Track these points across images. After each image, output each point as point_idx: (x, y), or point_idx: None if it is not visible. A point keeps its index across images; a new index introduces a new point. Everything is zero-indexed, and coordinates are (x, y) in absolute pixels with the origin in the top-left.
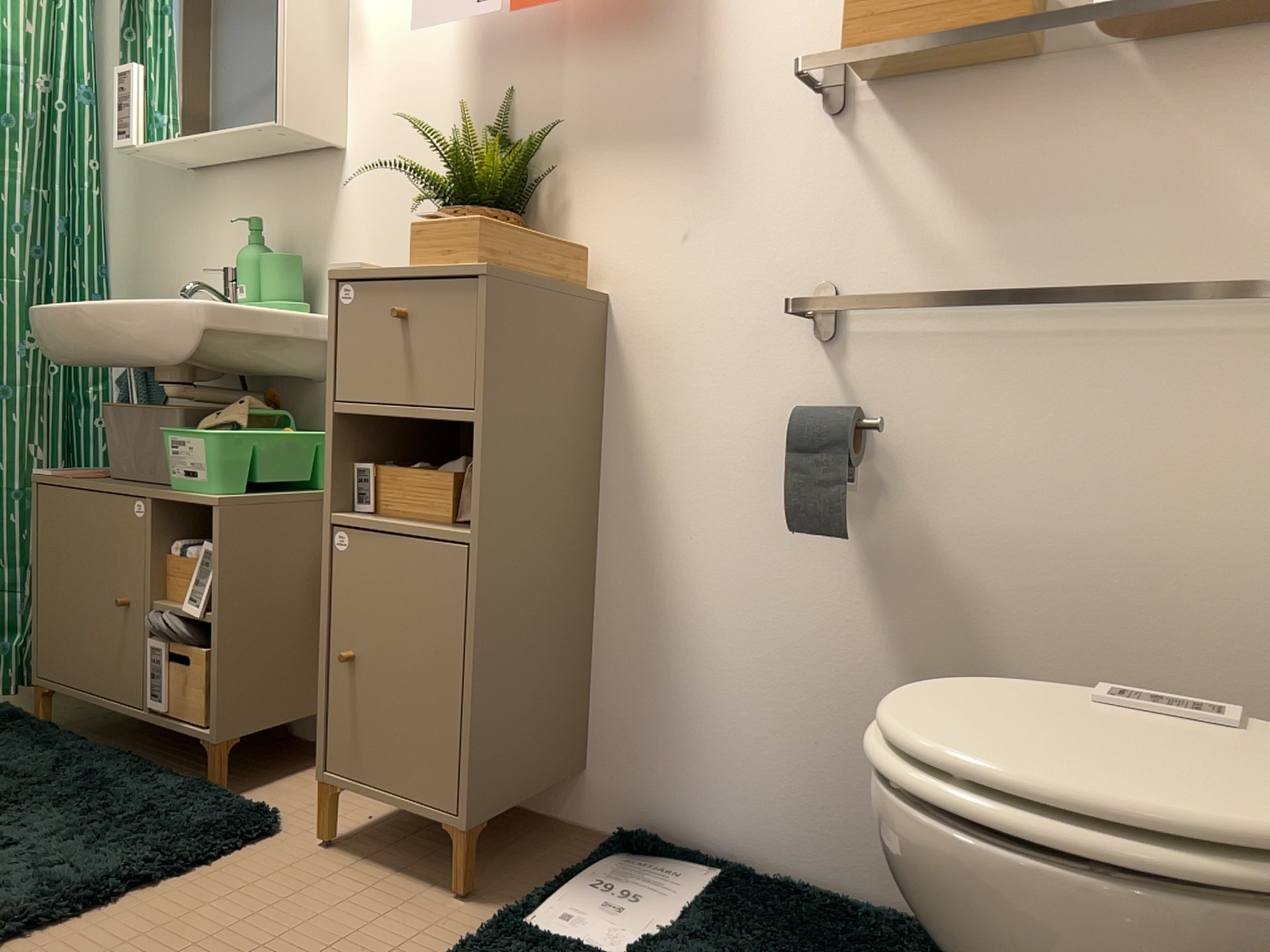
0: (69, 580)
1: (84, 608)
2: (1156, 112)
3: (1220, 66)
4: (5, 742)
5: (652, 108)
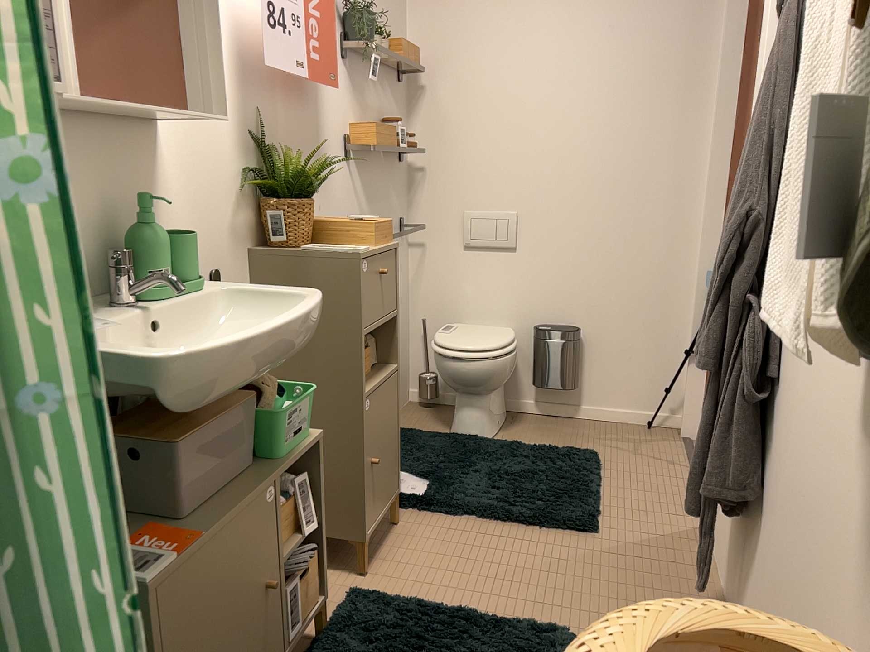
0: None
1: None
2: (386, 172)
3: (391, 161)
4: None
5: (308, 139)
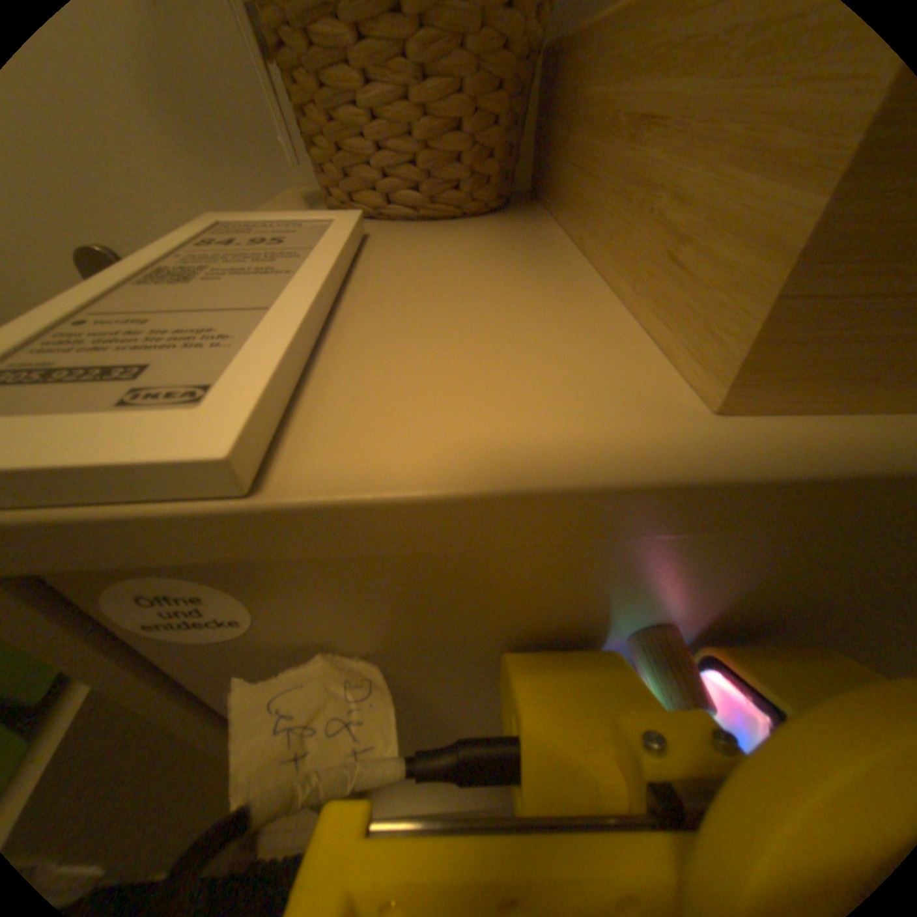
0: None
1: None
2: None
3: None
4: None
5: None
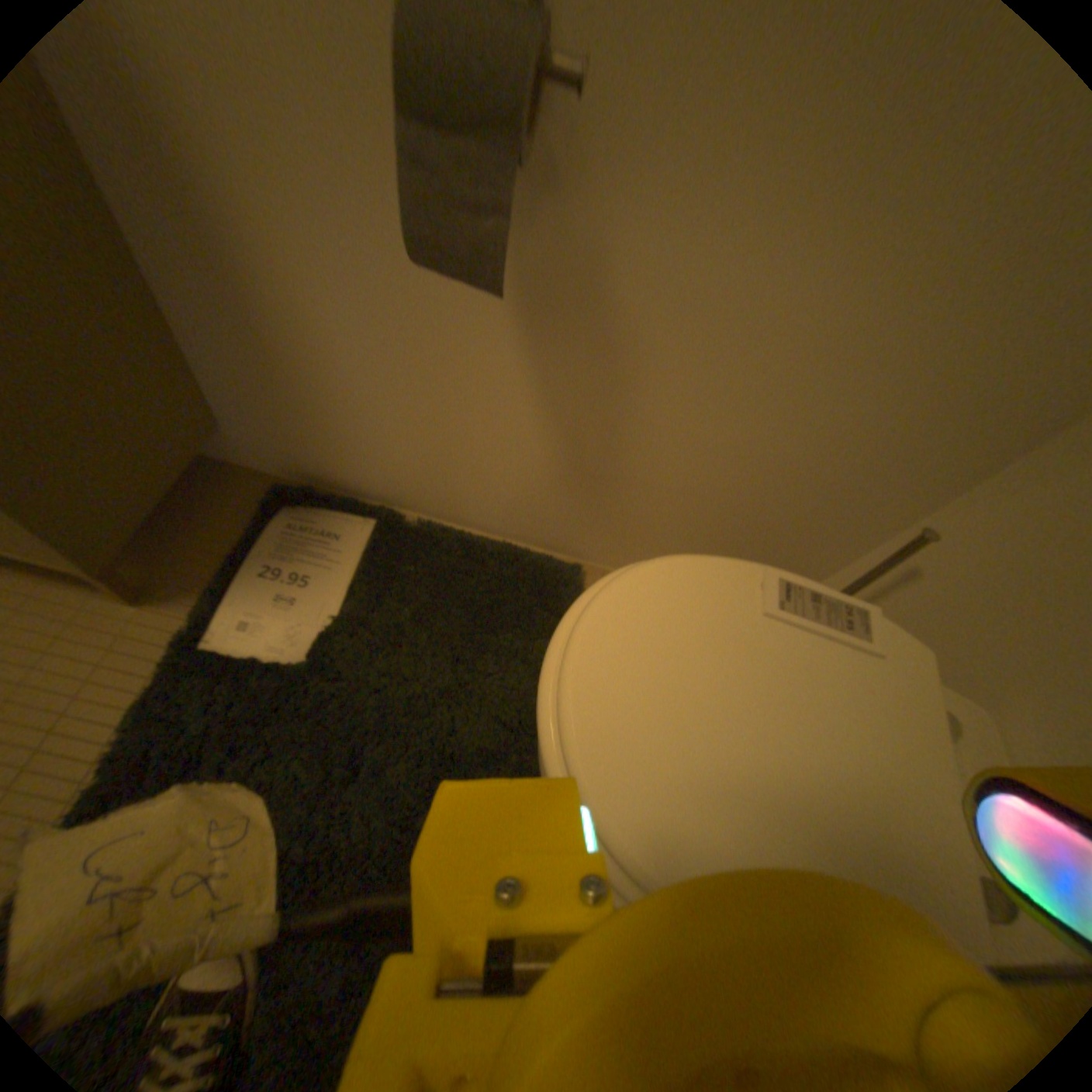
0: None
1: None
2: None
3: None
4: None
5: None
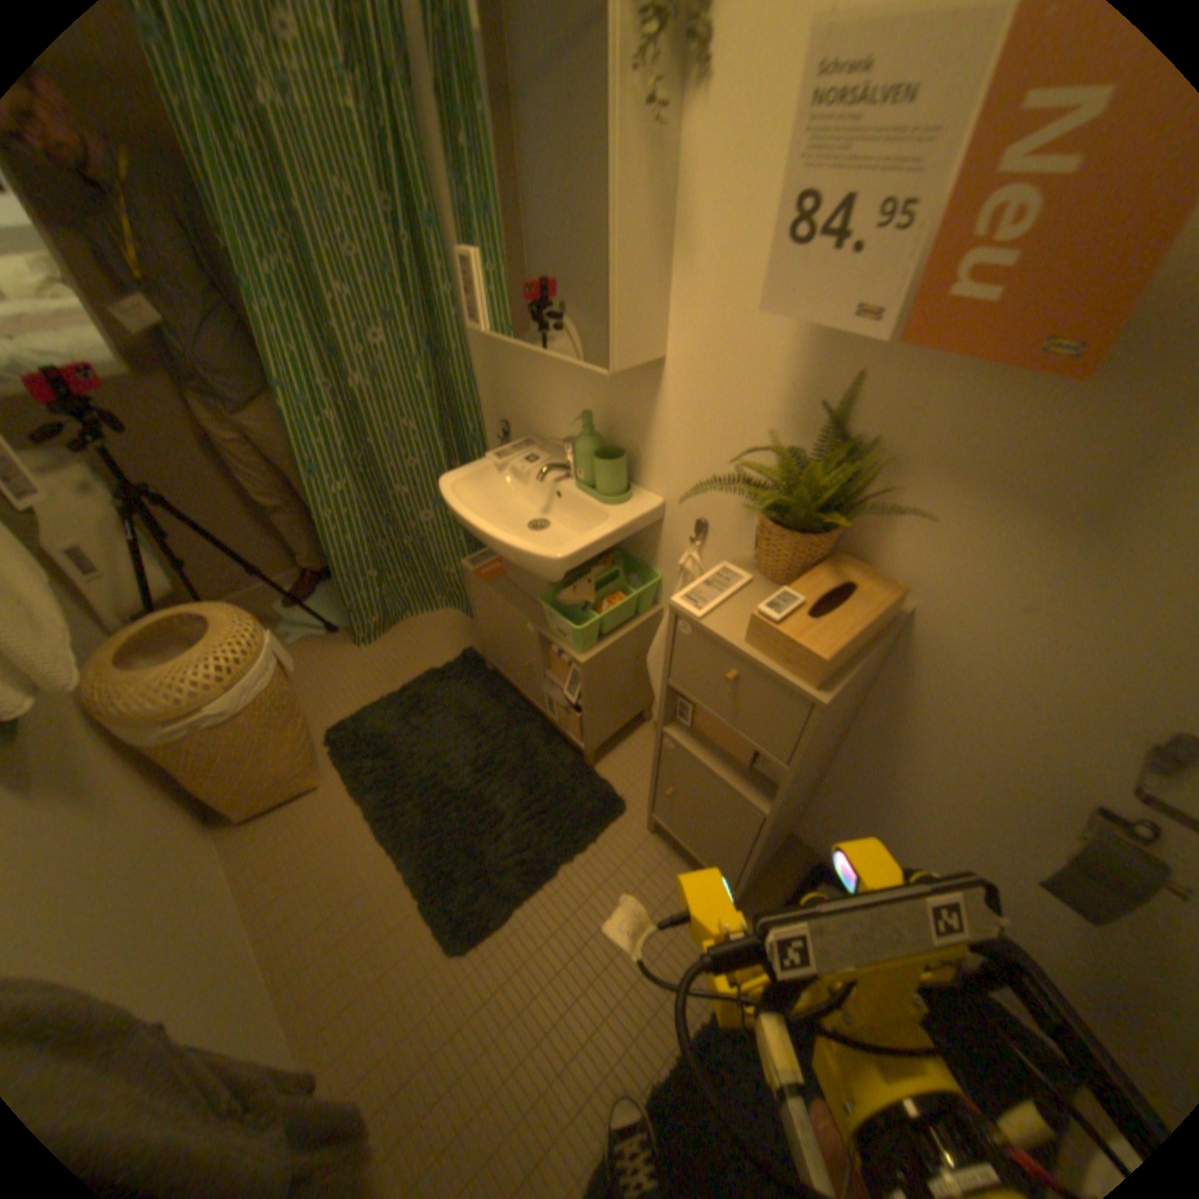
0: (487, 625)
1: (498, 644)
2: None
3: None
4: (472, 700)
5: (1056, 465)
